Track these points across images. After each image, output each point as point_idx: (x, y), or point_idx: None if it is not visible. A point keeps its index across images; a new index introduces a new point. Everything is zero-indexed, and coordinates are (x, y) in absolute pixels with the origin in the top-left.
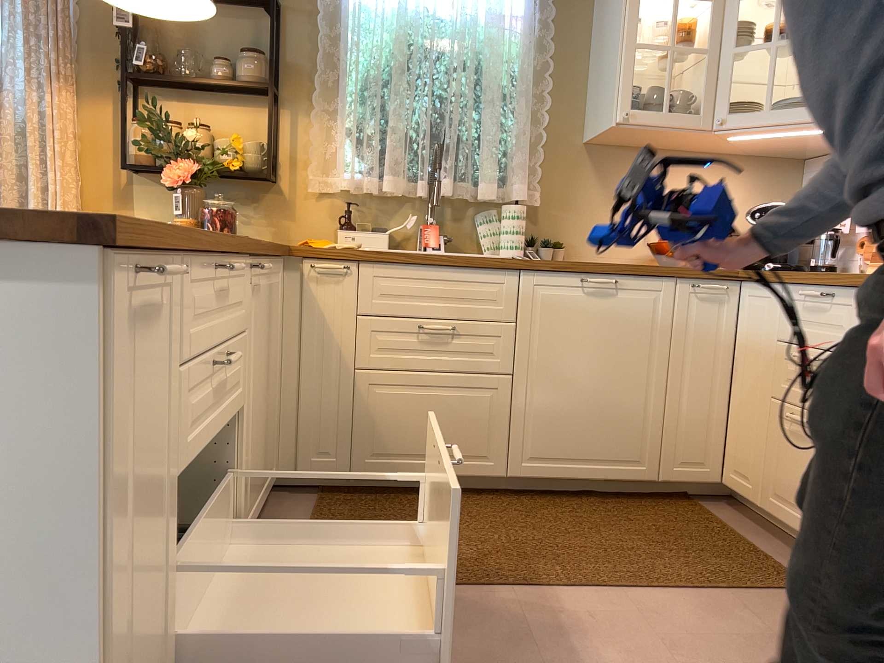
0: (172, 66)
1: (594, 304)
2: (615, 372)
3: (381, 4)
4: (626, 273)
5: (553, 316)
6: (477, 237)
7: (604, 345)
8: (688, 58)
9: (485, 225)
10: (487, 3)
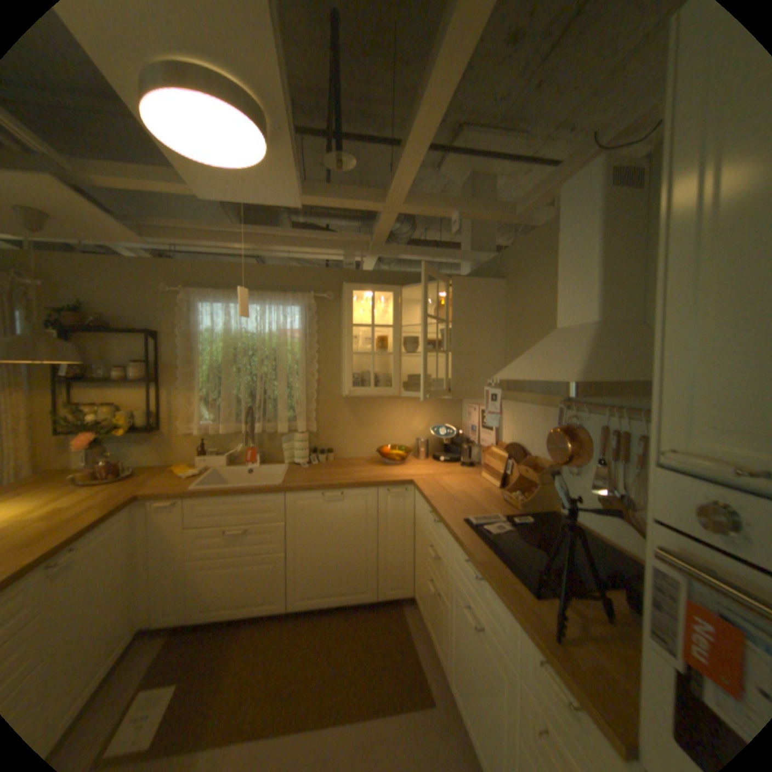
0: (90, 369)
1: (330, 507)
2: (346, 544)
3: (213, 330)
4: (347, 489)
5: (306, 517)
6: (283, 450)
7: (338, 529)
8: (389, 352)
9: (286, 445)
10: (278, 325)
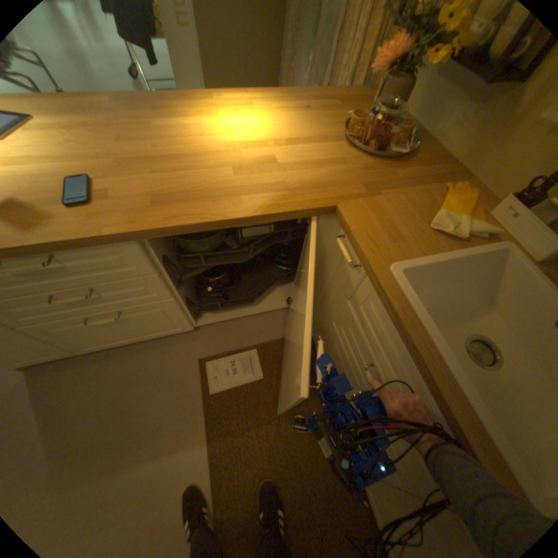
0: None
1: None
2: None
3: None
4: None
5: None
6: None
7: None
8: None
9: None
10: None
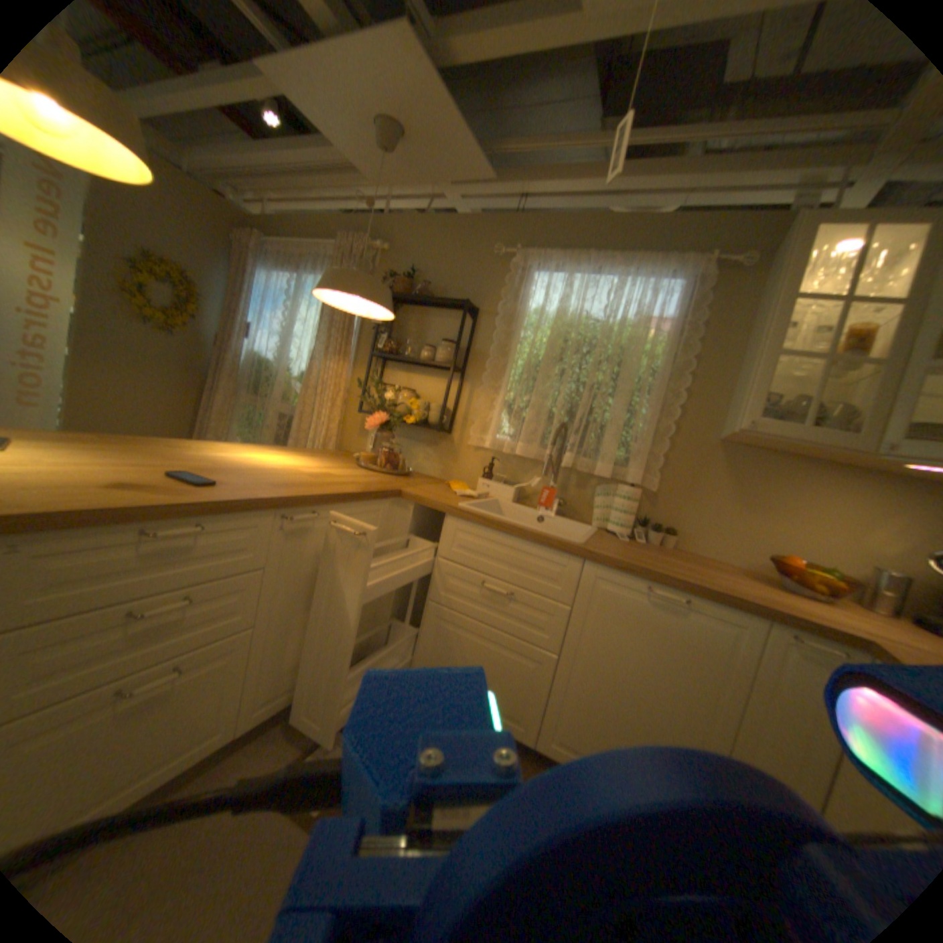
0: (404, 349)
1: (658, 619)
2: (670, 698)
3: (544, 308)
4: (703, 598)
5: (609, 615)
6: (593, 508)
7: (662, 665)
8: (865, 369)
9: (600, 499)
10: (640, 308)
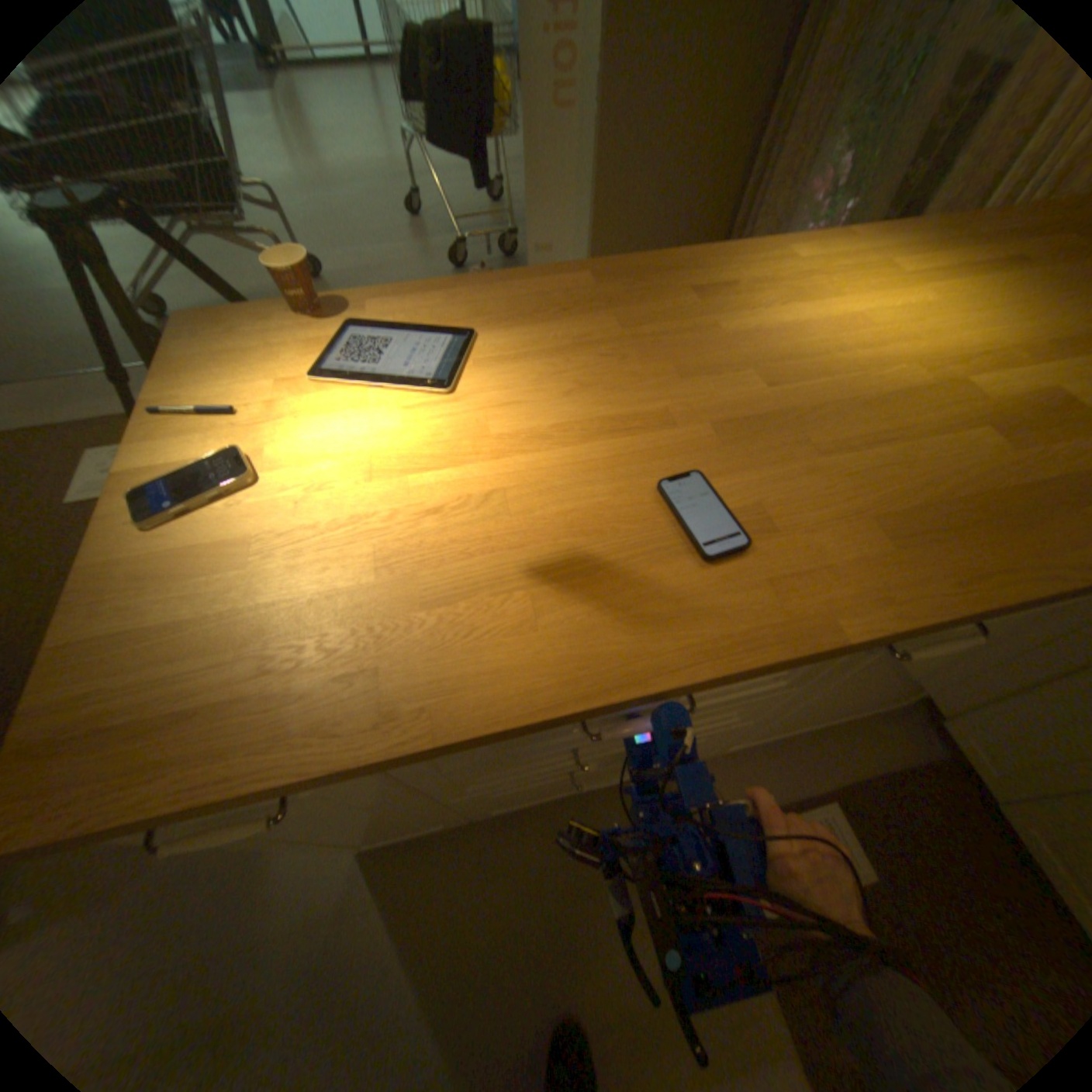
0: None
1: None
2: None
3: None
4: None
5: None
6: None
7: None
8: None
9: None
10: None
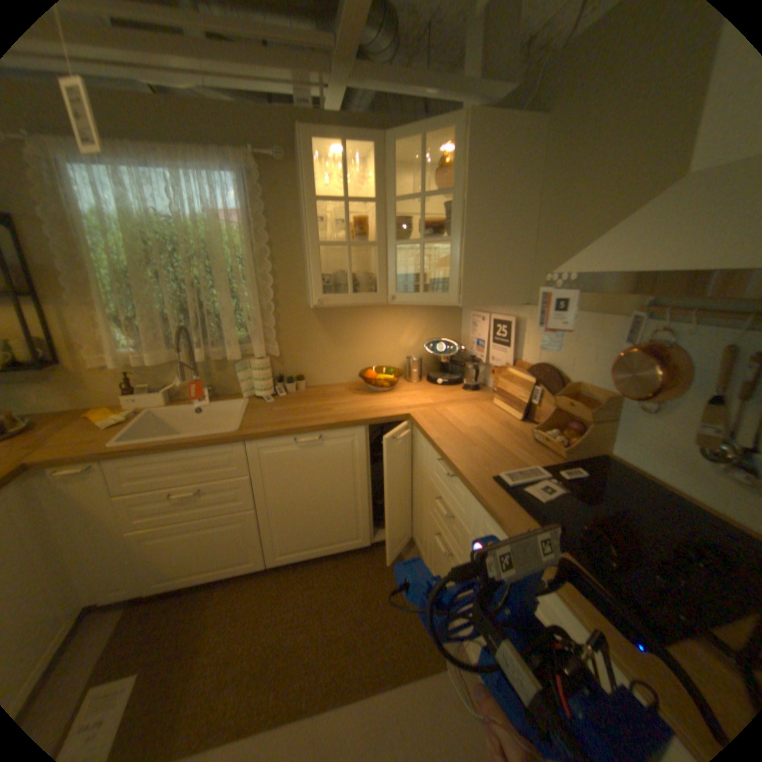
0: None
1: (307, 454)
2: (330, 492)
3: (102, 212)
4: (327, 431)
5: (276, 467)
6: (239, 381)
7: (319, 478)
8: (370, 242)
9: (241, 374)
10: (204, 203)
